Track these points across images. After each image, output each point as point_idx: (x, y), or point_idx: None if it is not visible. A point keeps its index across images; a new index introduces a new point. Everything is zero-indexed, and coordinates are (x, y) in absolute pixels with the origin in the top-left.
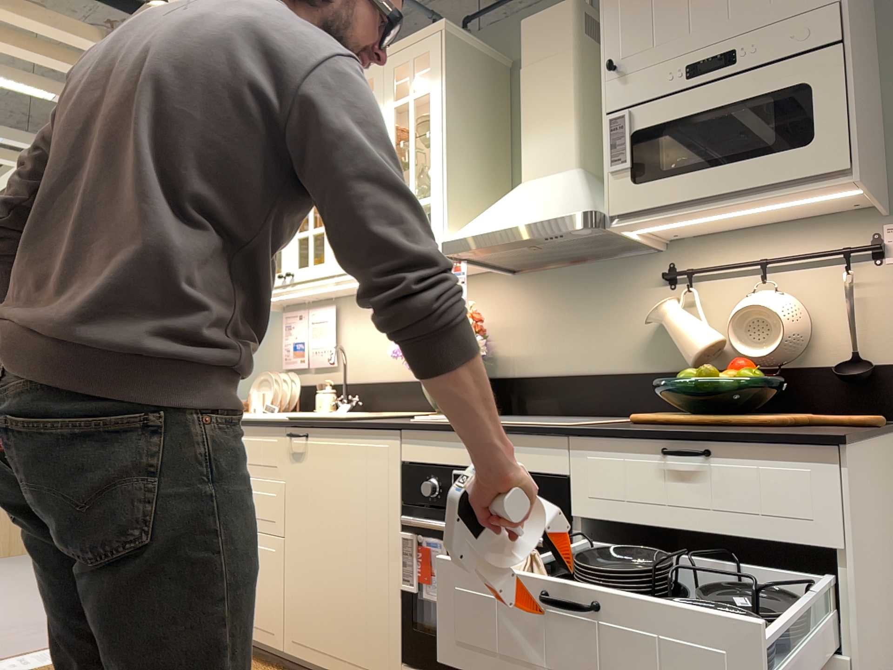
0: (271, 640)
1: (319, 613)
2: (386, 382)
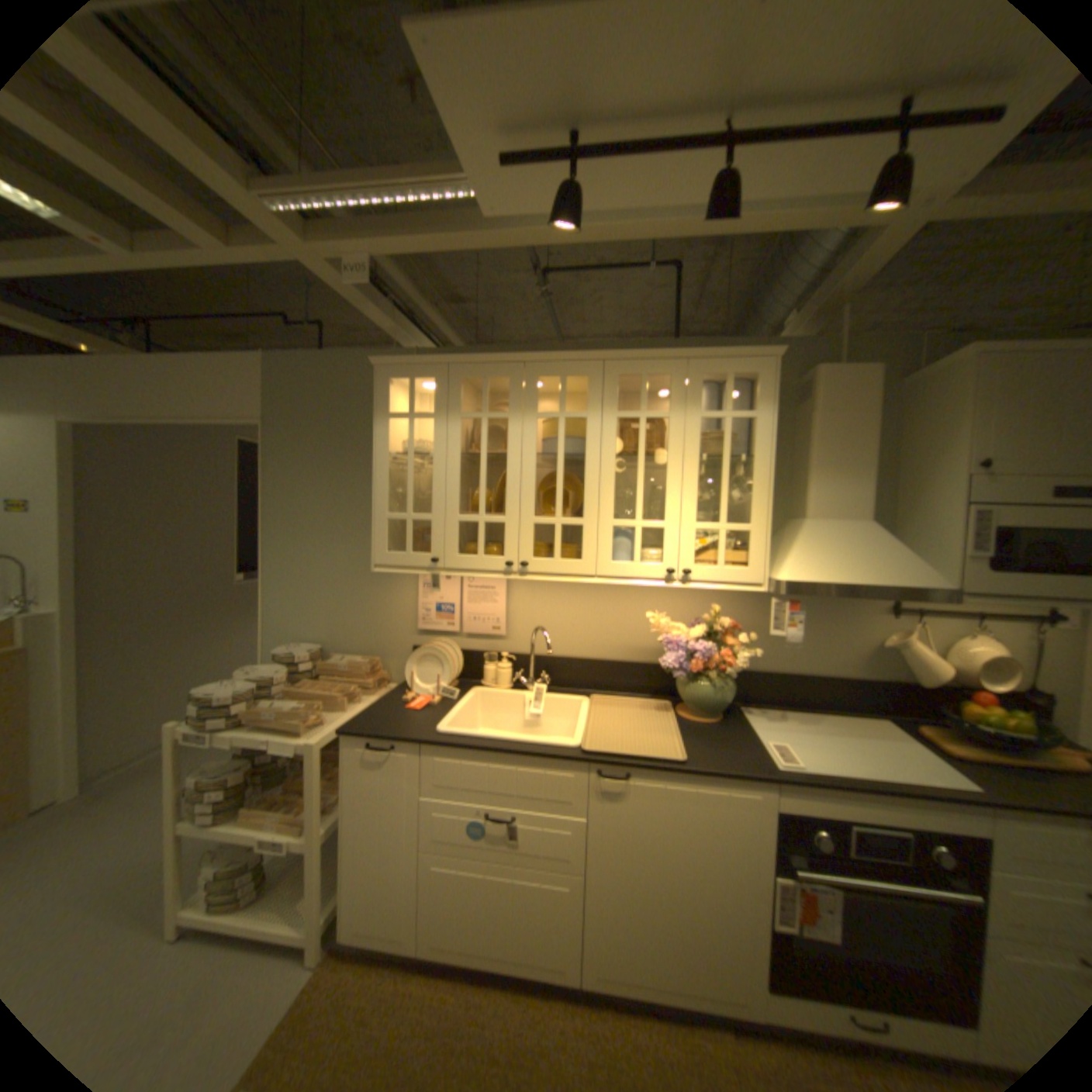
0: (560, 978)
1: (646, 951)
2: (577, 658)
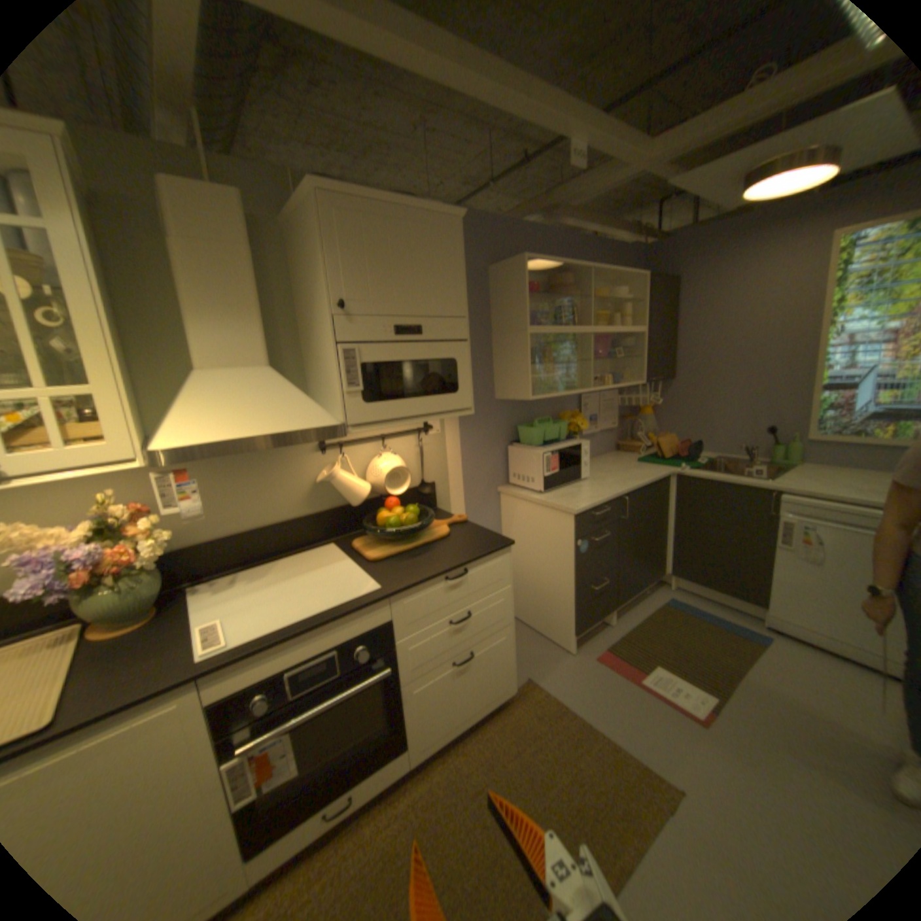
0: None
1: None
2: None
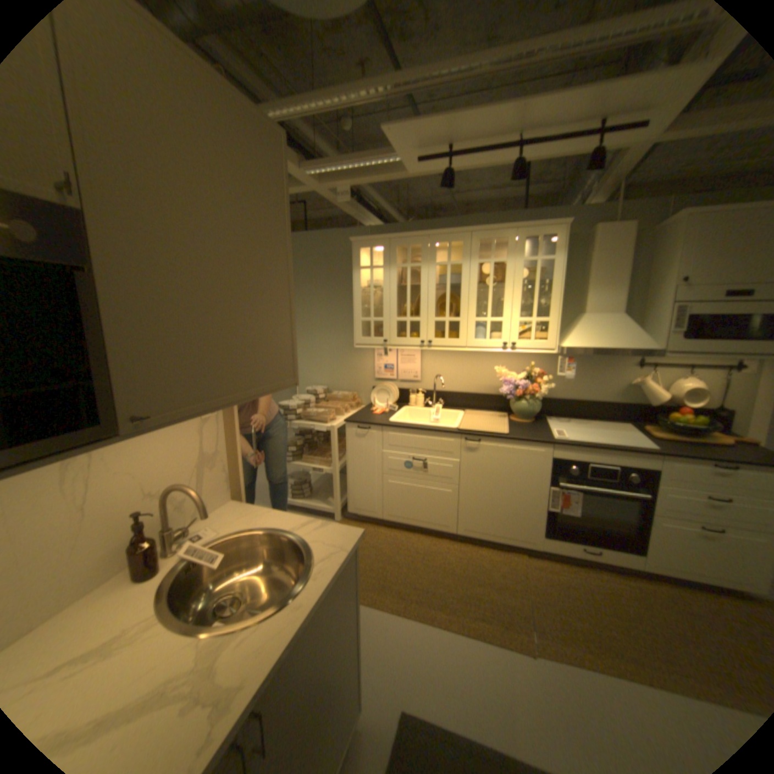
0: (448, 530)
1: (487, 519)
2: (458, 393)
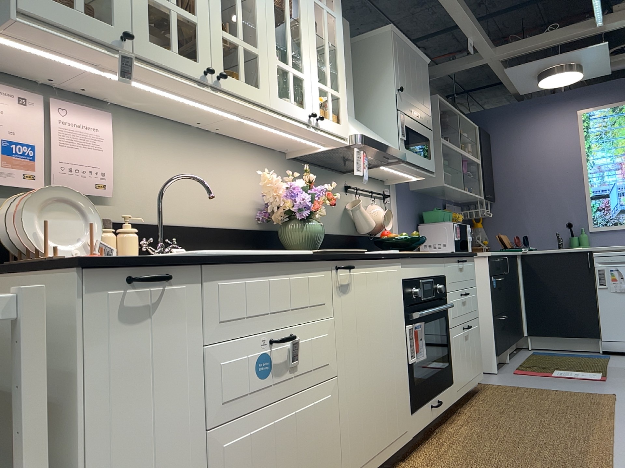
0: None
1: (370, 424)
2: (188, 226)
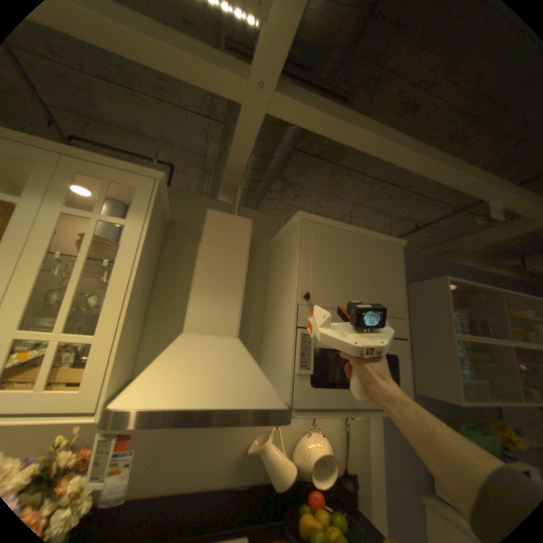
0: None
1: None
2: None
